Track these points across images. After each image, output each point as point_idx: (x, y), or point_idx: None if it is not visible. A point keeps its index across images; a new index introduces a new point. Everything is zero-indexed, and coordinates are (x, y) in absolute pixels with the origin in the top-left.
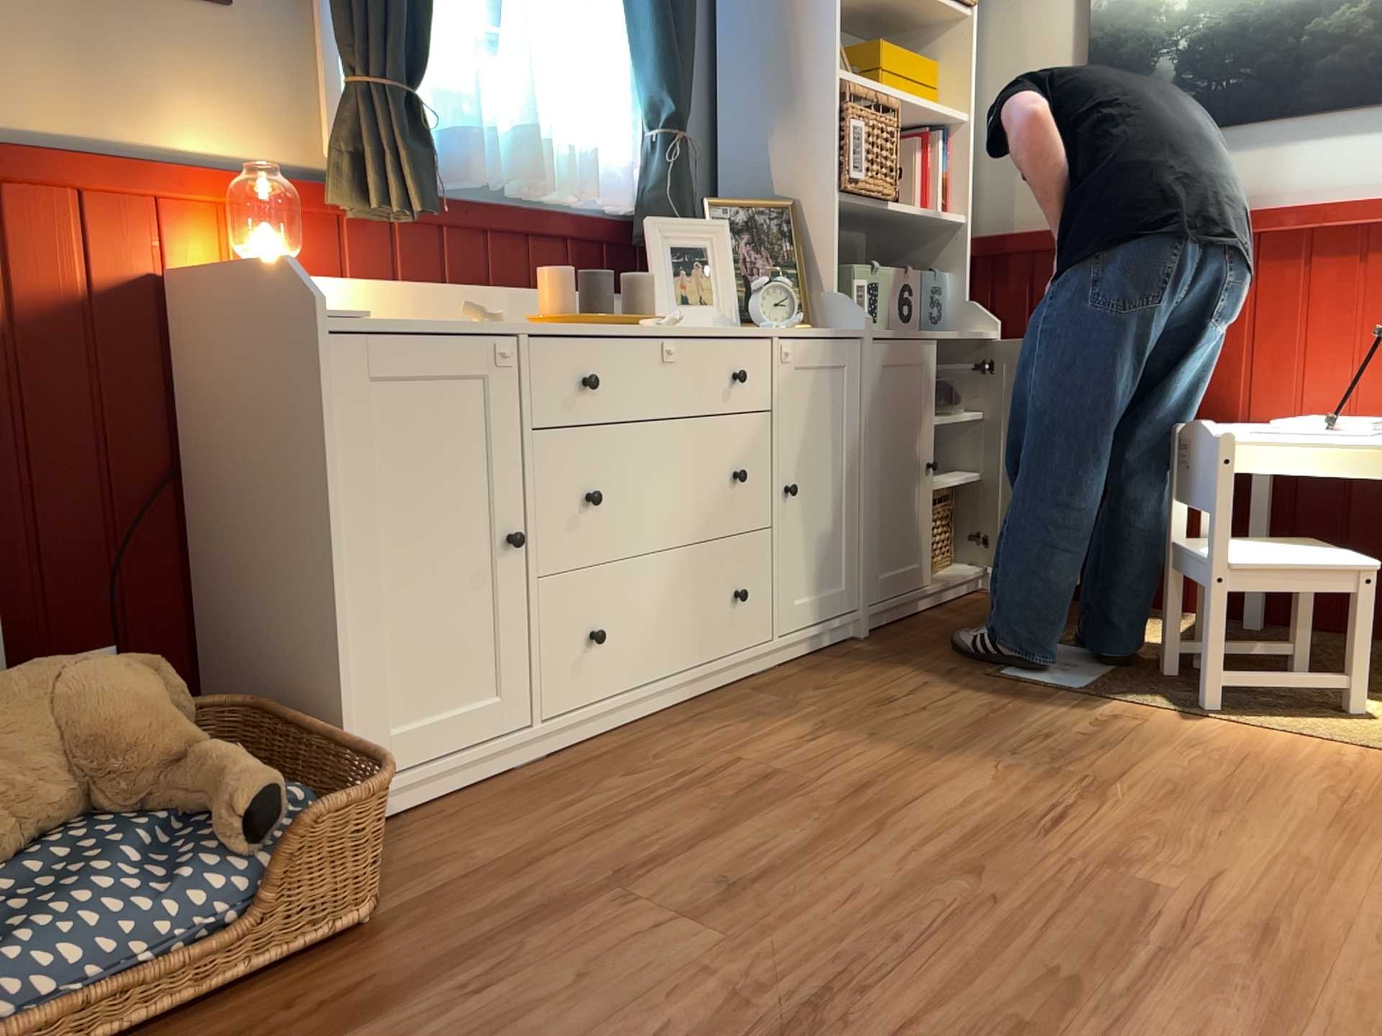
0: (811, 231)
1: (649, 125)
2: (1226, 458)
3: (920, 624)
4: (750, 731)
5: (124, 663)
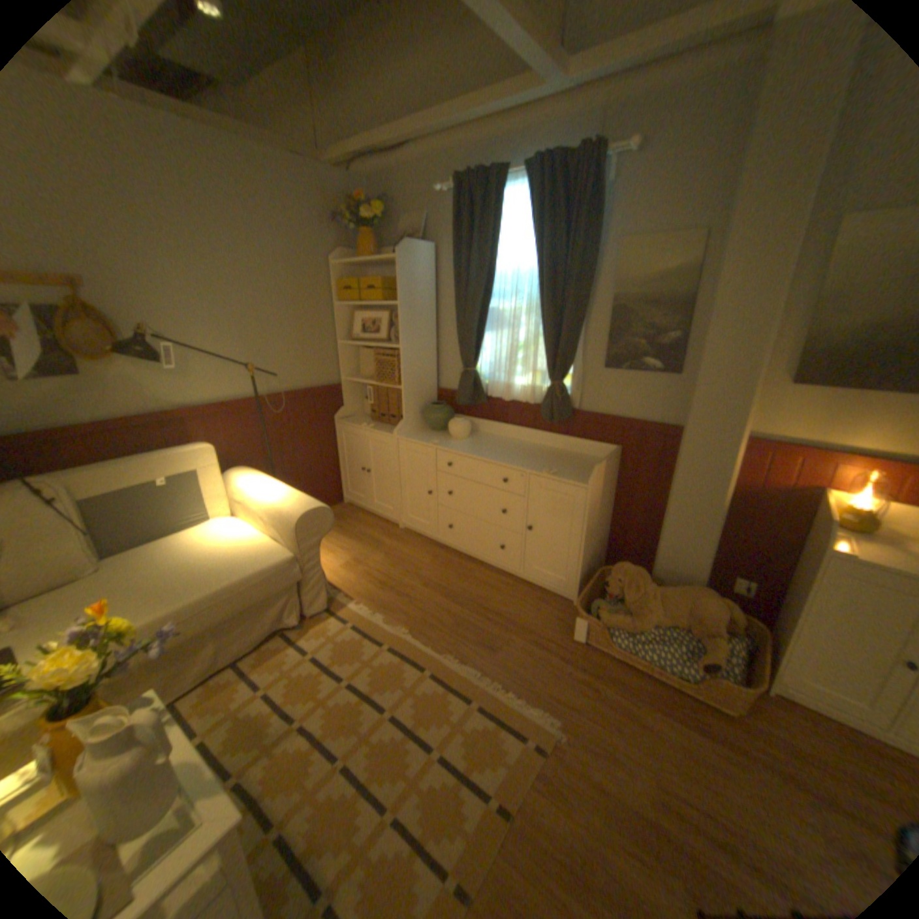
0: None
1: None
2: None
3: None
4: None
5: (723, 604)
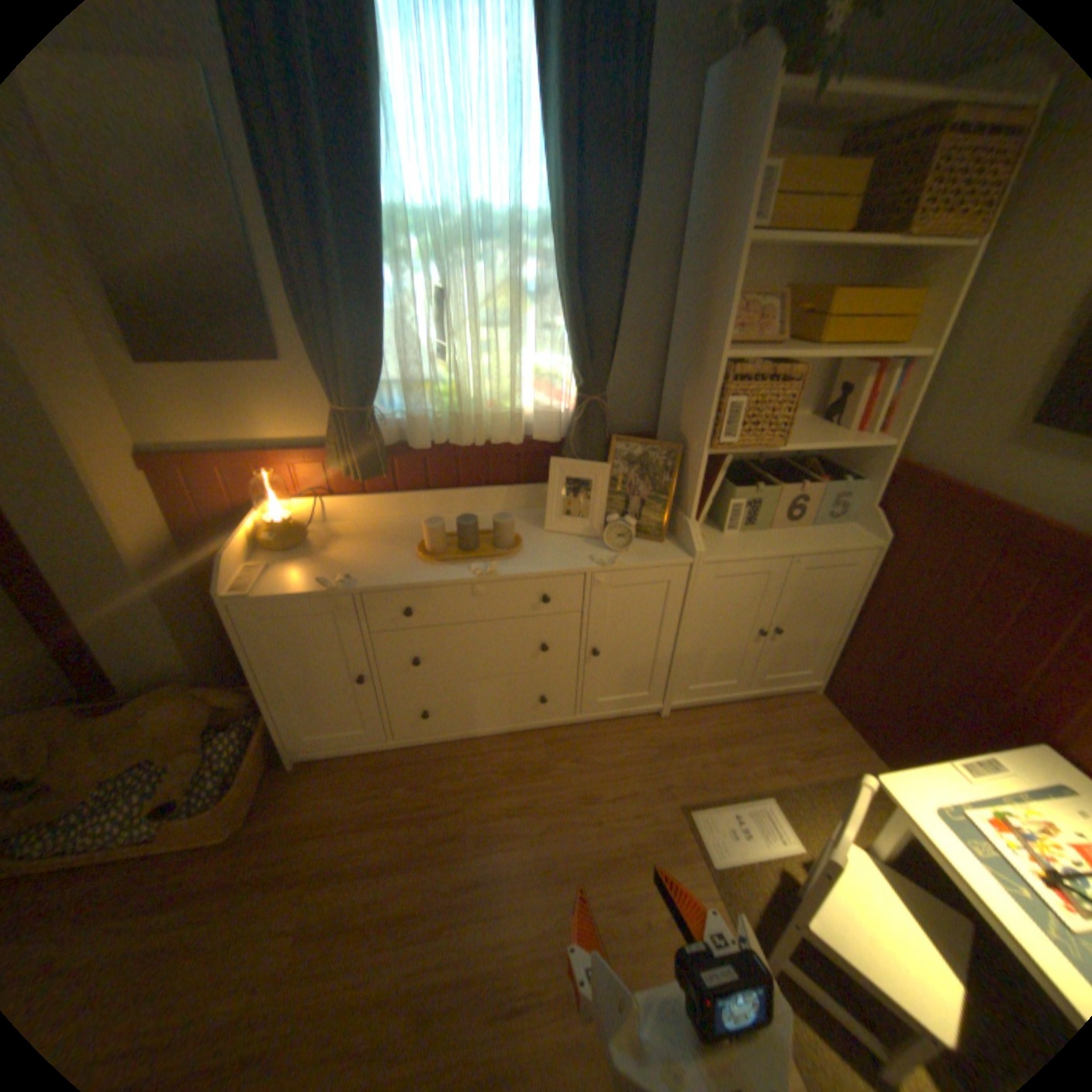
0: (689, 470)
1: (576, 386)
2: (832, 878)
3: (717, 718)
4: (497, 785)
5: (187, 701)
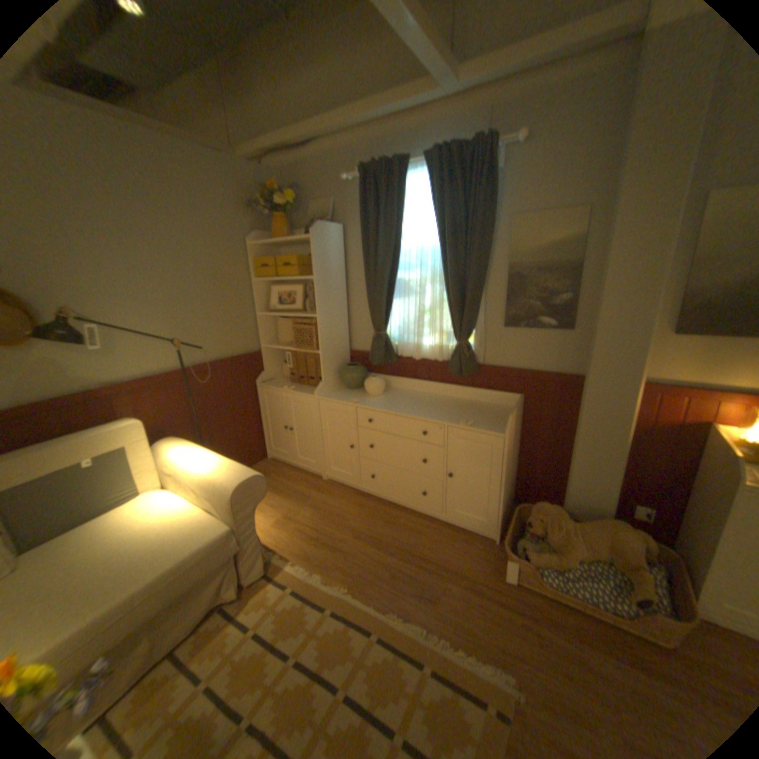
0: None
1: None
2: None
3: None
4: None
5: (639, 535)
